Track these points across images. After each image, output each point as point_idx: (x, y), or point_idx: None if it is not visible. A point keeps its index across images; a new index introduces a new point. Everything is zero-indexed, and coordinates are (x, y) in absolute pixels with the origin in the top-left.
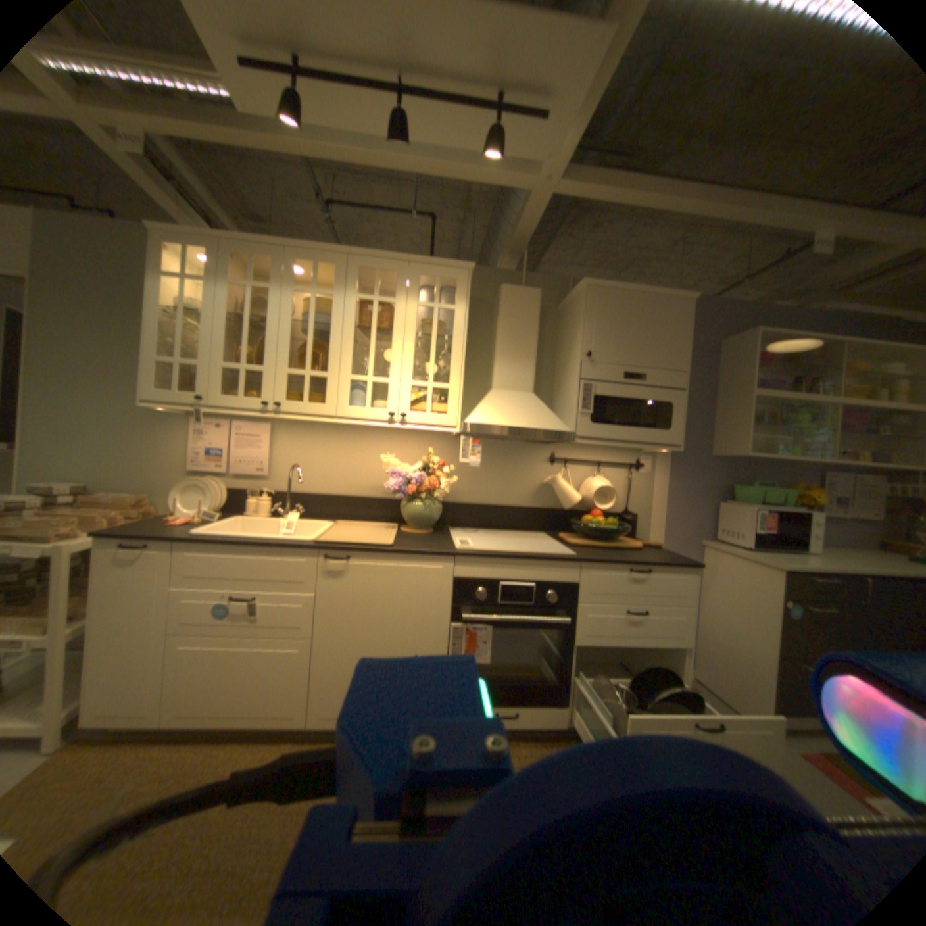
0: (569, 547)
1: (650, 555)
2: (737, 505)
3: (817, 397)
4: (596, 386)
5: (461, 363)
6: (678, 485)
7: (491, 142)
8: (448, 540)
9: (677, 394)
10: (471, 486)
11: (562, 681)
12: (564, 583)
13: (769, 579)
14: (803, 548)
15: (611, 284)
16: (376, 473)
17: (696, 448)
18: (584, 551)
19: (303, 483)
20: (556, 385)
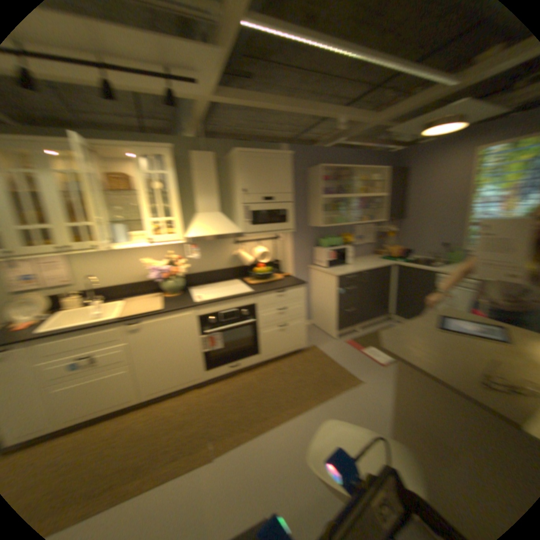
0: (248, 286)
1: (283, 282)
2: (318, 249)
3: (345, 196)
4: (248, 207)
5: (174, 204)
6: (294, 243)
7: (164, 99)
8: (188, 297)
9: (286, 205)
10: (194, 264)
11: (253, 345)
12: (247, 304)
13: (330, 280)
14: (343, 263)
15: (247, 150)
16: (137, 268)
17: (300, 224)
18: (254, 288)
19: (91, 283)
20: (229, 204)
